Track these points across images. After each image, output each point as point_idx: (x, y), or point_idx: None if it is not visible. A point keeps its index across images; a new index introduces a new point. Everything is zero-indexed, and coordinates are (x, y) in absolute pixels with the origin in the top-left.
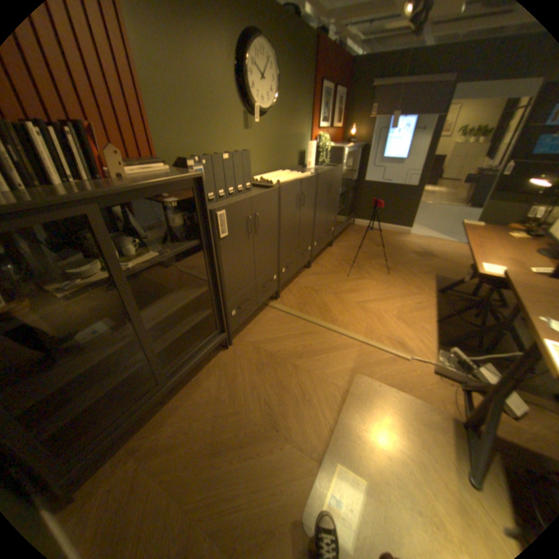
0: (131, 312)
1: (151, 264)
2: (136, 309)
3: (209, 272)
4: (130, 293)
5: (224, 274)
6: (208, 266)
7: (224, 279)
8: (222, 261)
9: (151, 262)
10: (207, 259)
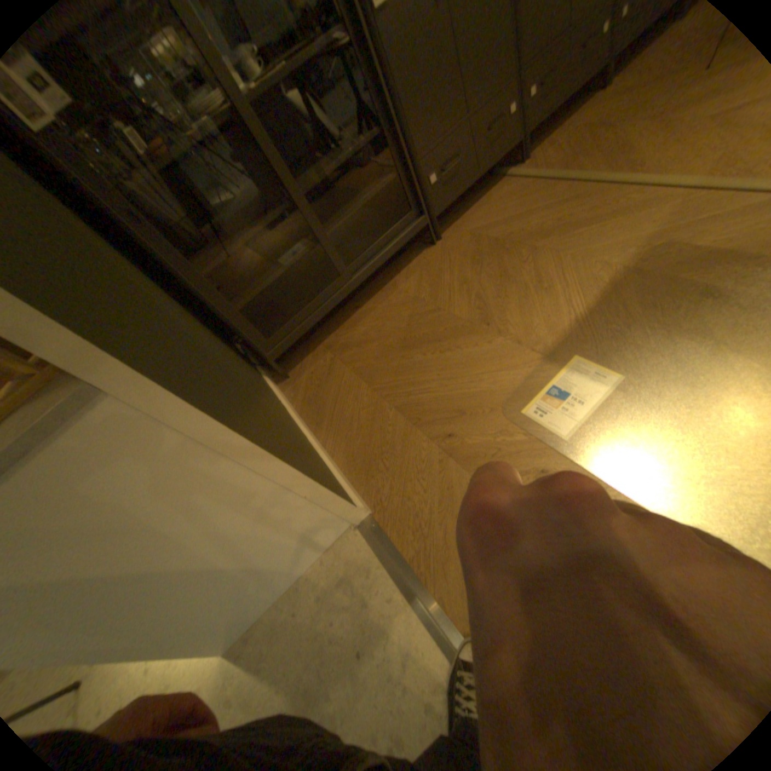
0: (271, 160)
1: (277, 80)
2: (276, 156)
3: (374, 95)
4: (259, 128)
5: (399, 95)
6: (369, 81)
7: (403, 108)
8: (390, 66)
9: (275, 77)
10: (364, 66)
